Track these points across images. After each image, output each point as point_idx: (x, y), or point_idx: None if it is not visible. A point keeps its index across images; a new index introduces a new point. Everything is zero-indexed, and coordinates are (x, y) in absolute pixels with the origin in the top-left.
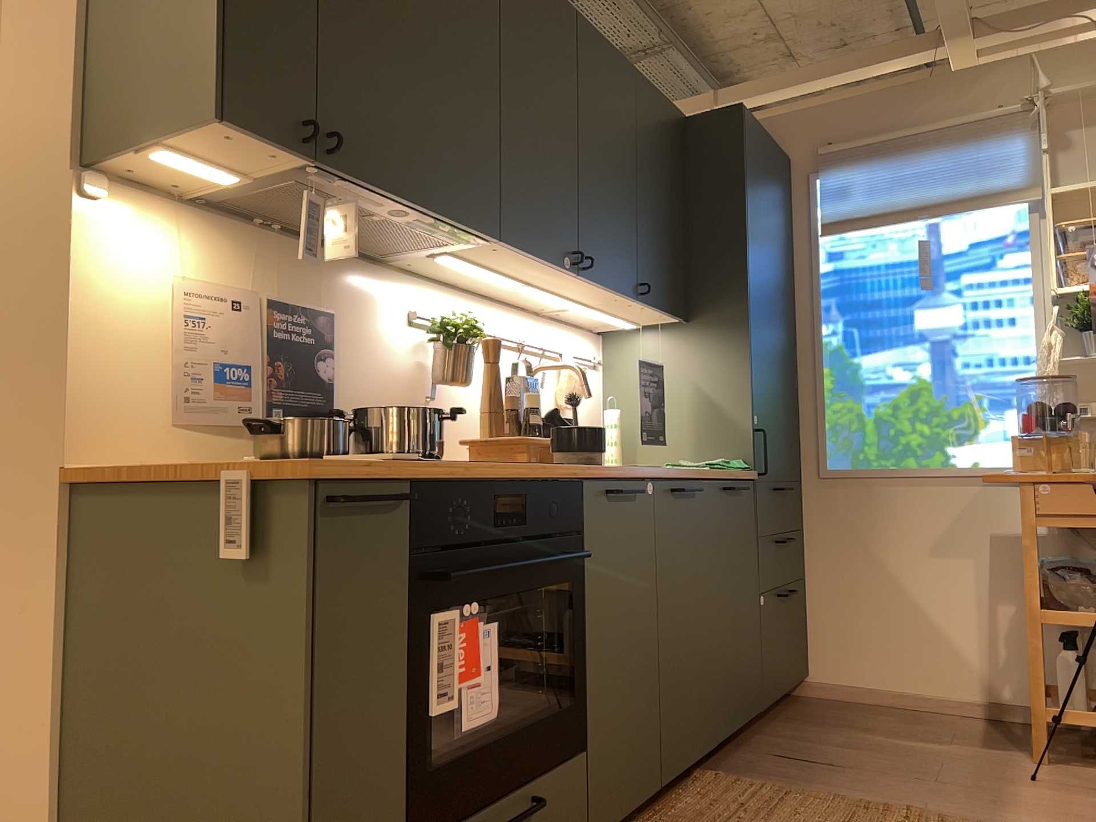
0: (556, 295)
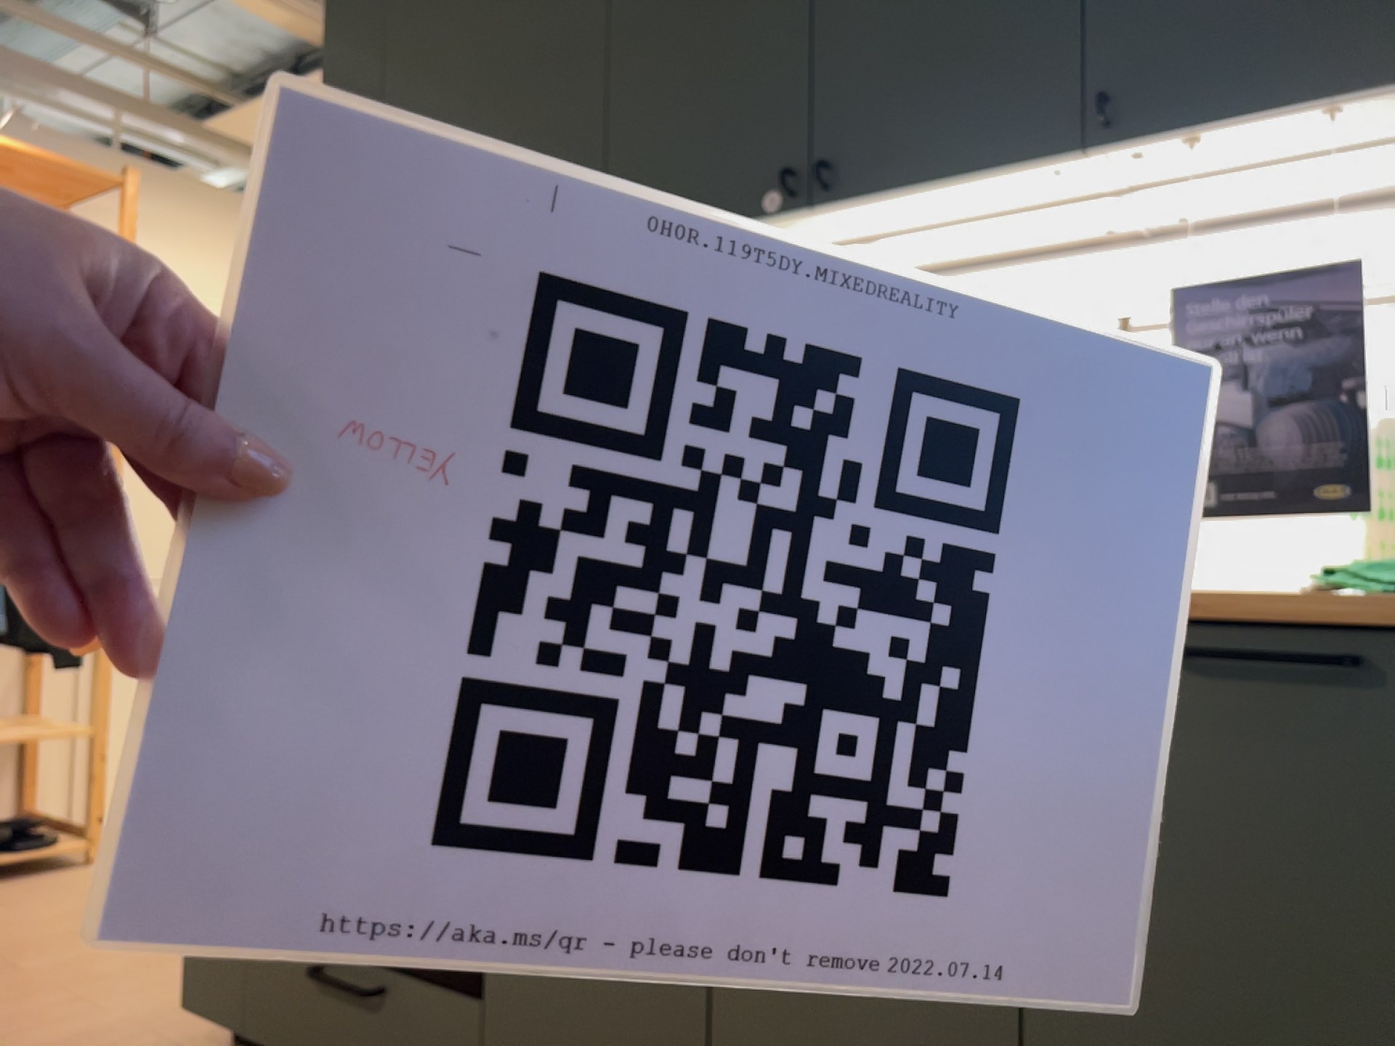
0: (962, 229)
